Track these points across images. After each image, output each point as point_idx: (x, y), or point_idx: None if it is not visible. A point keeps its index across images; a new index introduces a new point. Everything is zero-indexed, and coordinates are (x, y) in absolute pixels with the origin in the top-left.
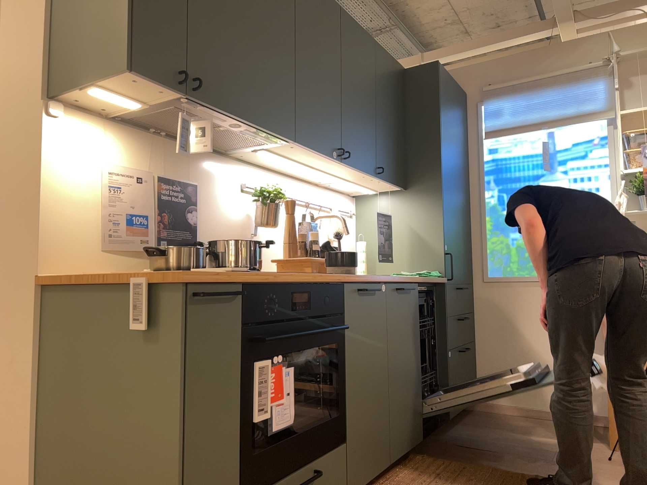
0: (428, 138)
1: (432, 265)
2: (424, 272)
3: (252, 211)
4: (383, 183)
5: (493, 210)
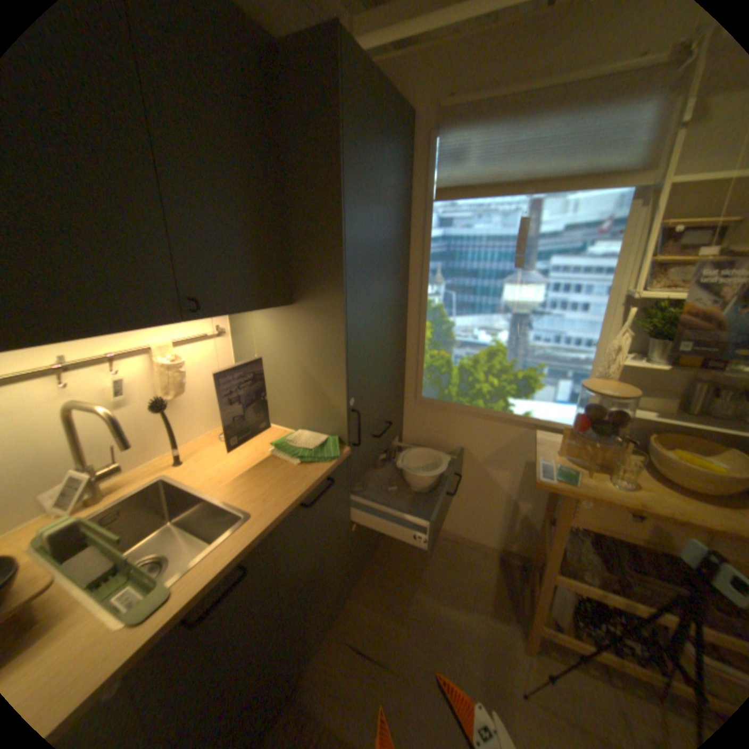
0: (323, 213)
1: (331, 425)
2: (314, 446)
3: None
4: (230, 312)
5: (436, 314)
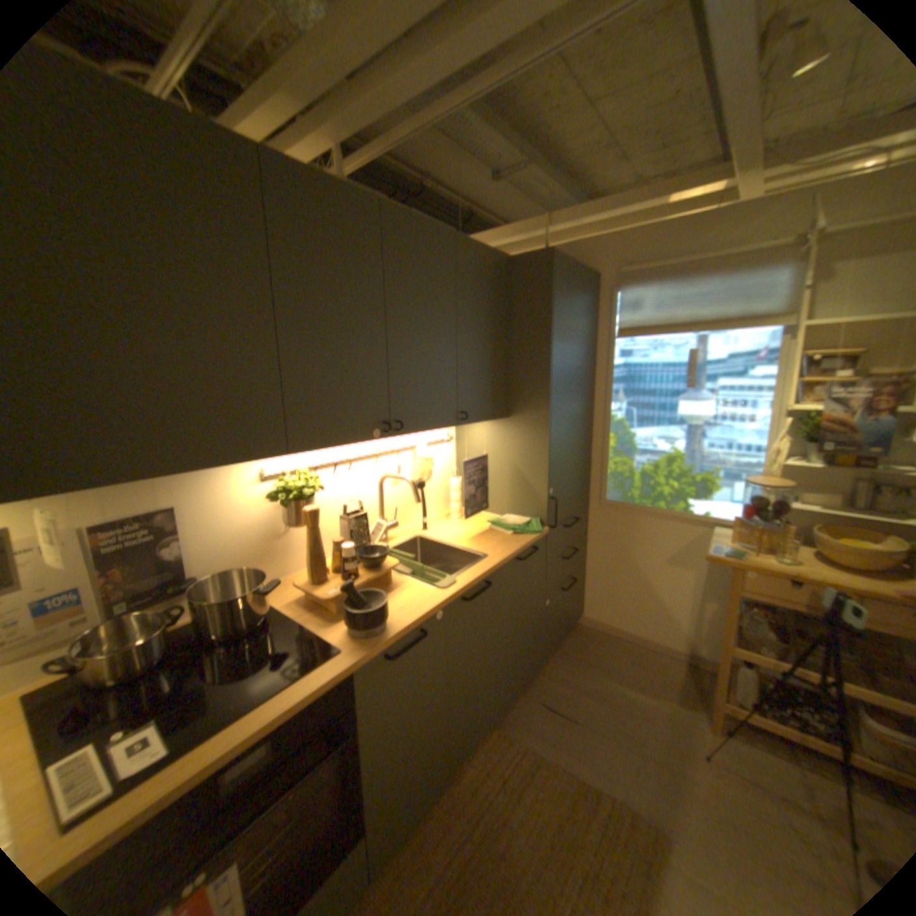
0: (536, 356)
1: (533, 510)
2: (521, 523)
3: (281, 504)
4: (474, 422)
5: (618, 426)
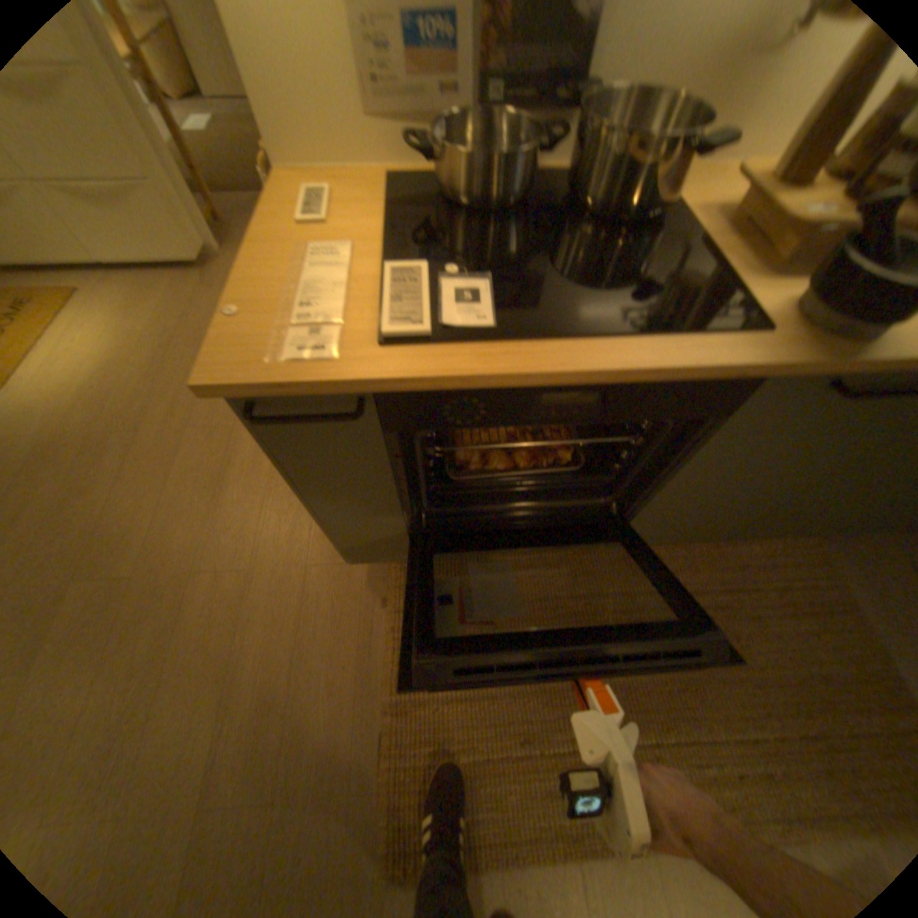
0: None
1: None
2: None
3: None
4: None
5: None
